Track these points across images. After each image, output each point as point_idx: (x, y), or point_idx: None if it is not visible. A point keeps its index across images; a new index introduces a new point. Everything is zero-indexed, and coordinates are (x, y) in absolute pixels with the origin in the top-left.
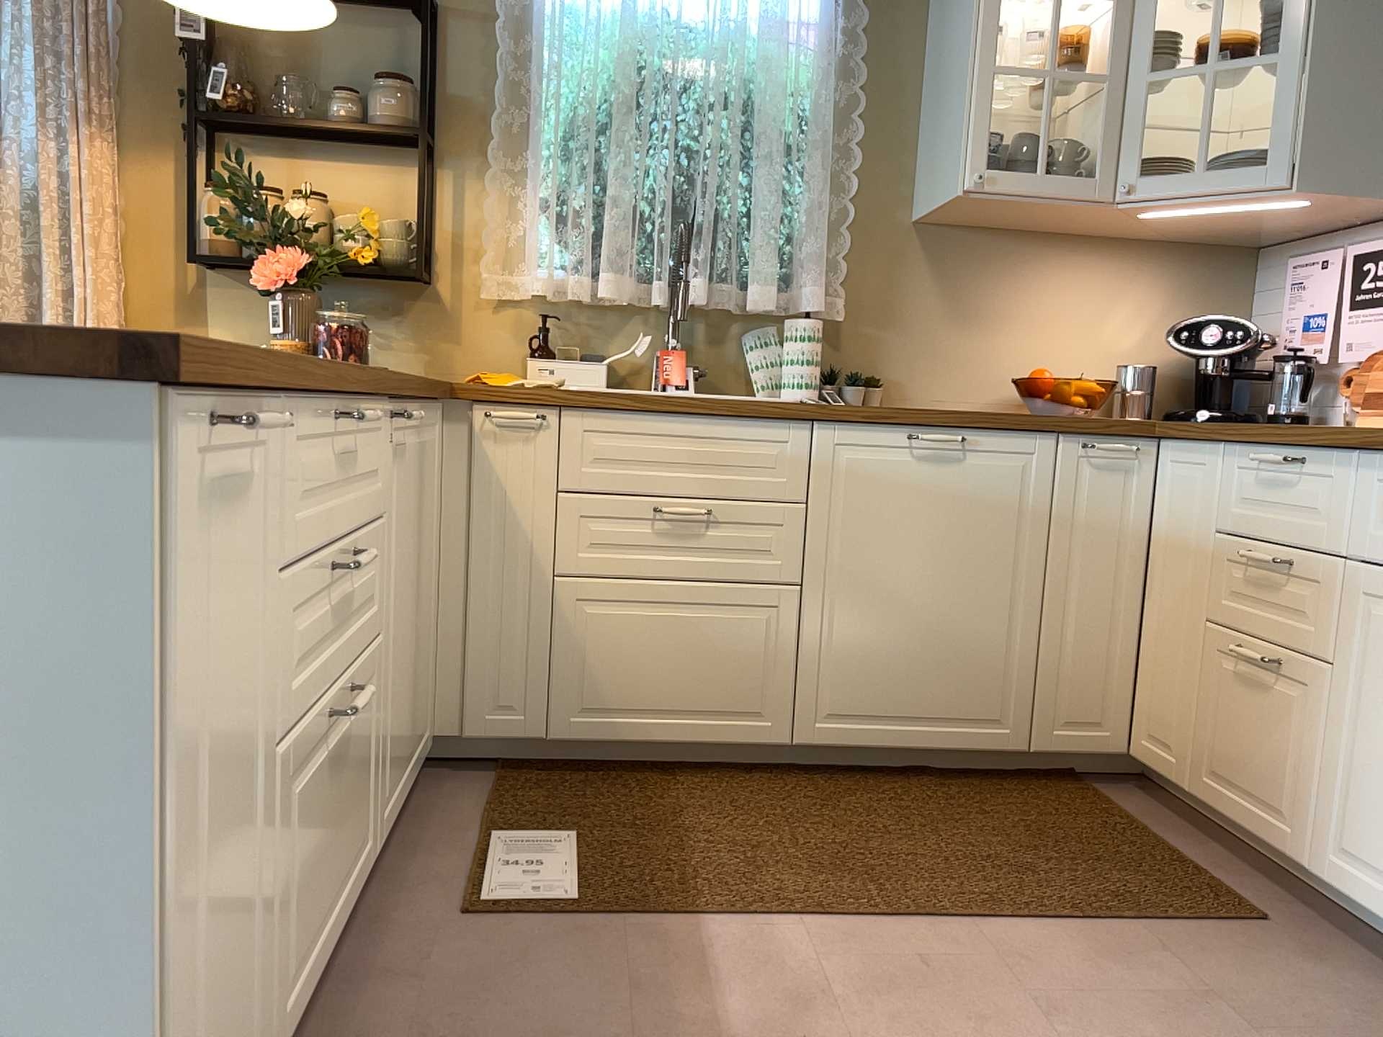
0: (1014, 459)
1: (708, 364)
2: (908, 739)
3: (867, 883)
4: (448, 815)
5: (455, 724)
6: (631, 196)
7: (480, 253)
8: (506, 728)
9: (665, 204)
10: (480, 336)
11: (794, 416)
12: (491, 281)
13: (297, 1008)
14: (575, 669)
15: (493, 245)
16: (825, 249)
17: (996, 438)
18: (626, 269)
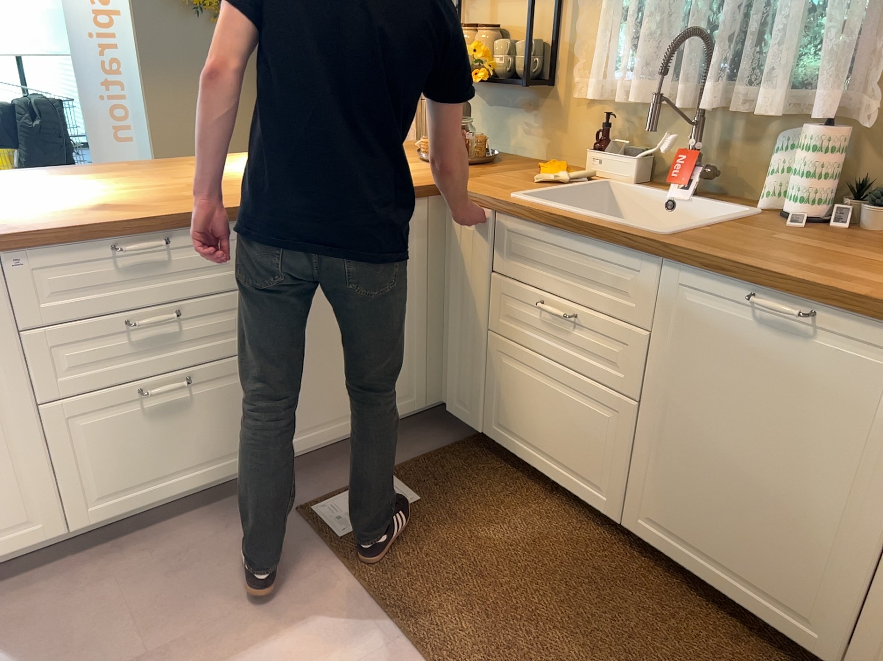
0: (878, 356)
1: (737, 165)
2: (711, 576)
3: (490, 652)
4: (400, 450)
5: (449, 399)
6: (669, 5)
7: (581, 62)
8: (466, 414)
9: (704, 8)
10: (576, 128)
11: (640, 250)
12: (579, 86)
13: (134, 509)
14: (497, 395)
15: (583, 56)
16: (882, 43)
17: (857, 325)
18: (658, 77)
